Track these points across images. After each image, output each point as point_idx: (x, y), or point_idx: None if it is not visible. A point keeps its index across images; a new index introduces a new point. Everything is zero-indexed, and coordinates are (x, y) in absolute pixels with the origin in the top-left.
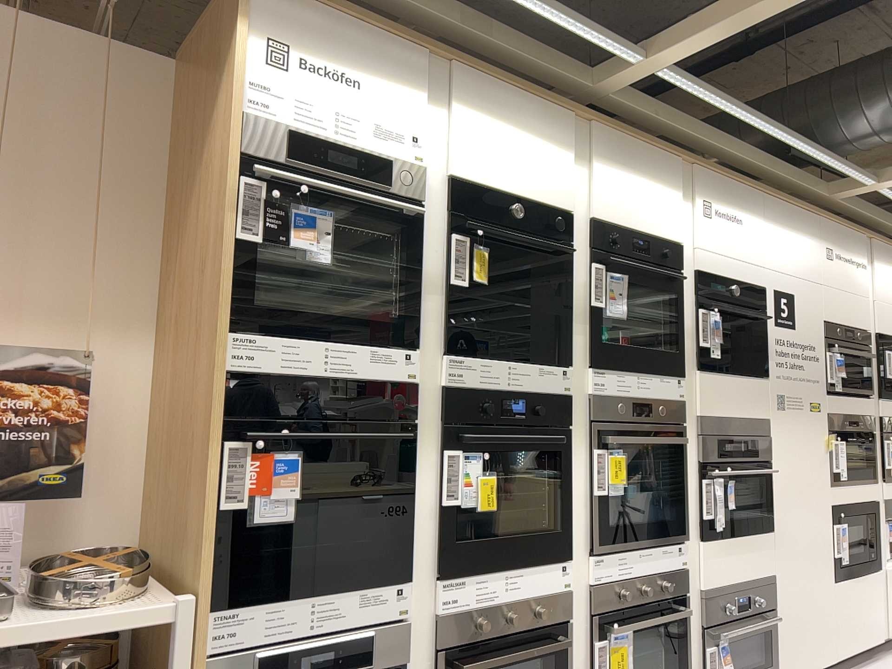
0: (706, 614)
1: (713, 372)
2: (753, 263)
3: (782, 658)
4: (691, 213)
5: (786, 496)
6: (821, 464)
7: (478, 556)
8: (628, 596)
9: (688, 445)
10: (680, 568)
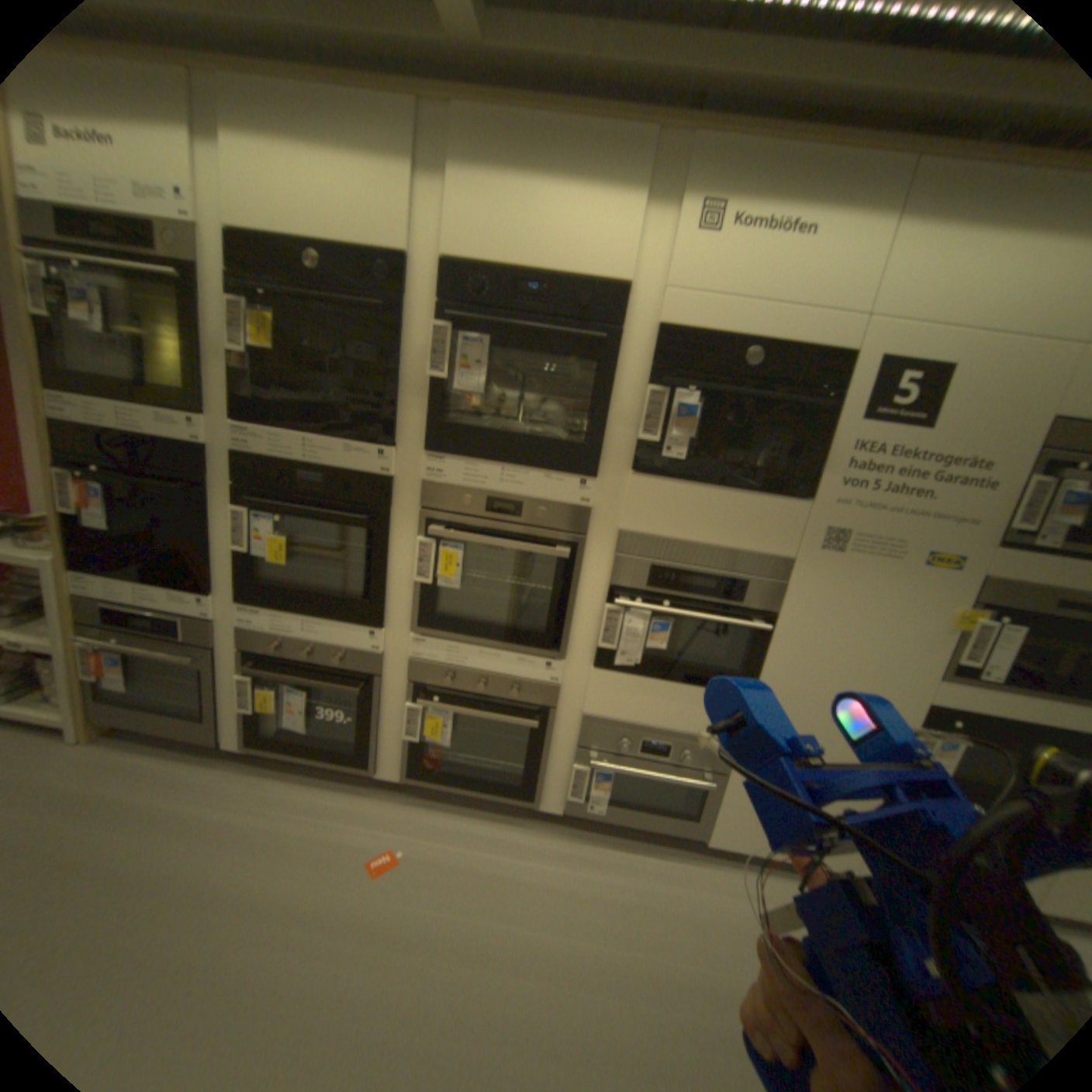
0: (582, 738)
1: (671, 477)
2: (837, 304)
3: (724, 827)
4: (673, 225)
5: (801, 666)
6: (931, 648)
7: (272, 598)
8: (446, 682)
9: (594, 562)
10: (548, 683)
